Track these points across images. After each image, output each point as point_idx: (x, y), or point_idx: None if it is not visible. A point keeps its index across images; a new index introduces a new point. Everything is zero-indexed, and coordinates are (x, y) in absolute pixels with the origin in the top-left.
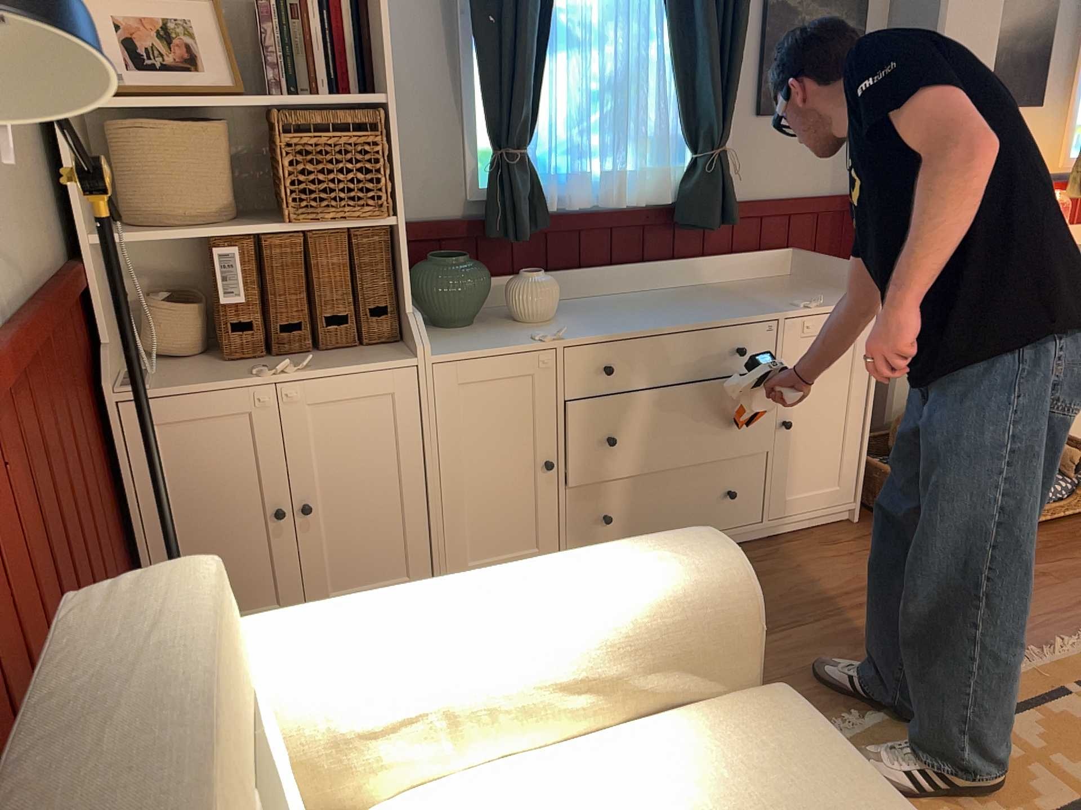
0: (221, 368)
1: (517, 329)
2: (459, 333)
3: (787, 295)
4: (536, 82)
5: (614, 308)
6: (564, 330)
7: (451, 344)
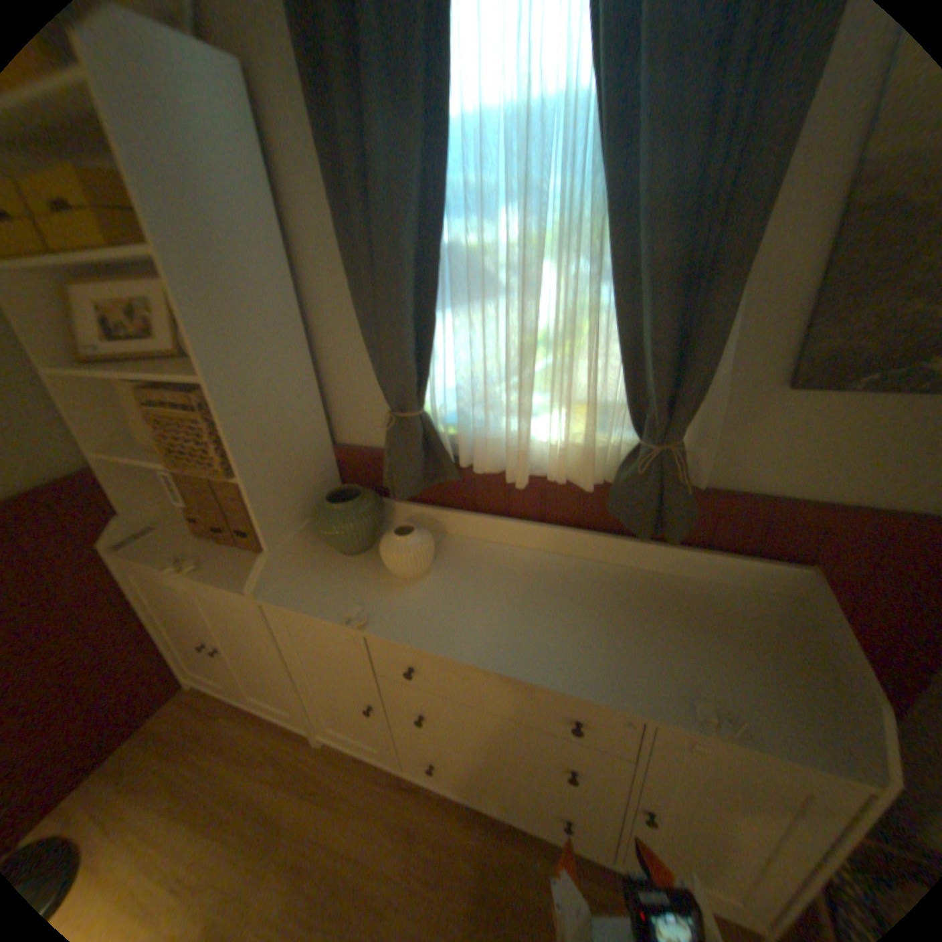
0: (180, 542)
1: (372, 581)
2: (337, 561)
3: (732, 656)
4: (423, 339)
5: (499, 579)
6: (368, 619)
7: (302, 581)
